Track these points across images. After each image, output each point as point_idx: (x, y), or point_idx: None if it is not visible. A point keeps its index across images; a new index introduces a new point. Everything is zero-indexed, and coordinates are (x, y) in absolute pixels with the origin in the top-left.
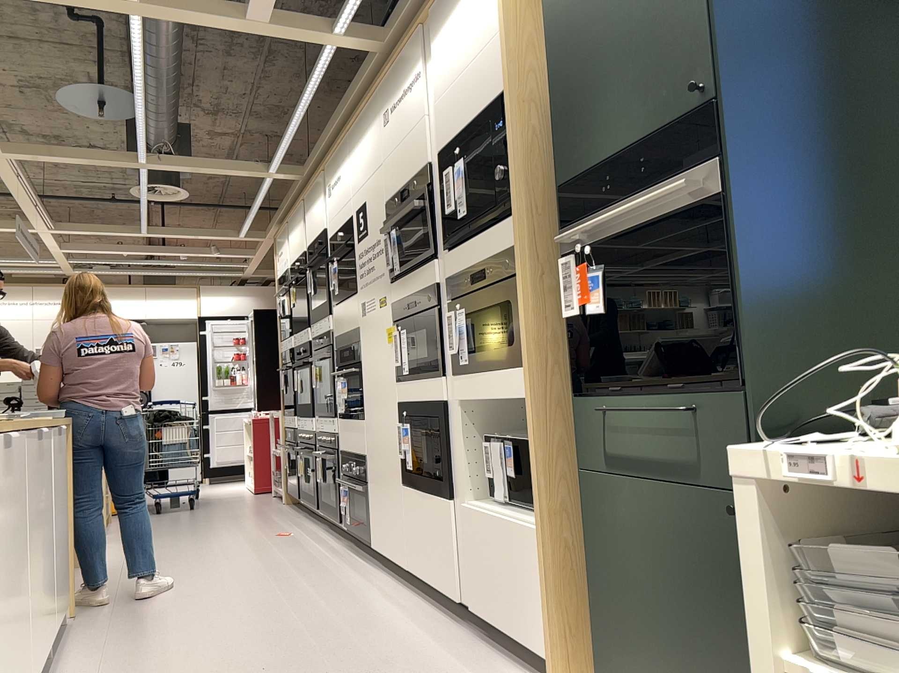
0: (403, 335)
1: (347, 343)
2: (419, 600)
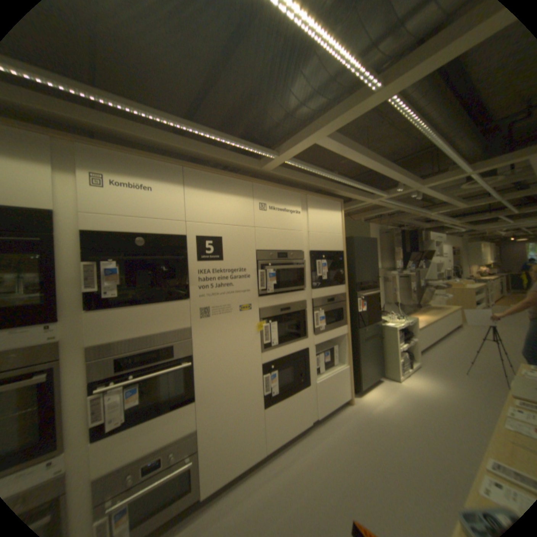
0: (273, 325)
1: (148, 346)
2: (281, 458)
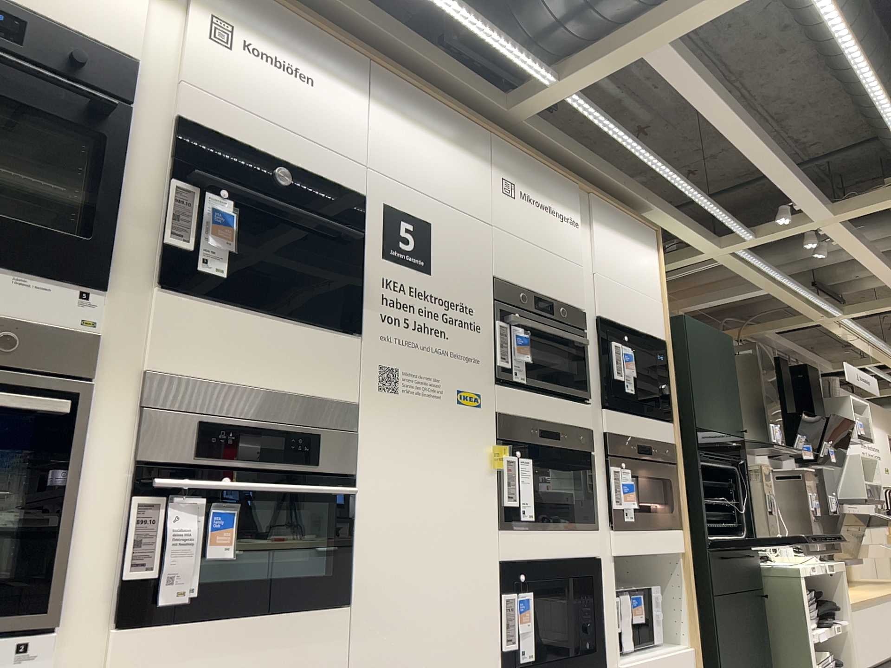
0: (527, 466)
1: (269, 419)
2: None
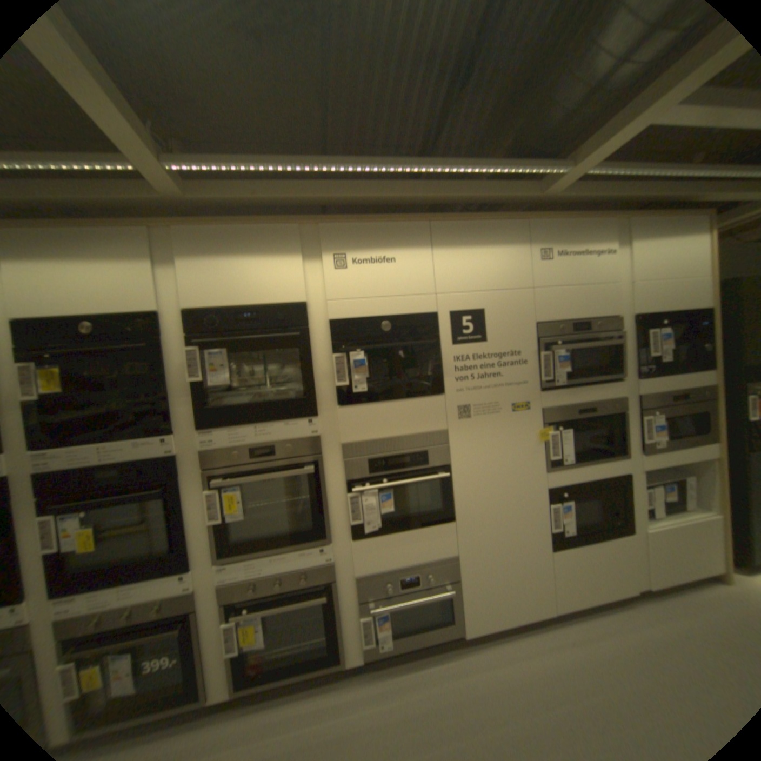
0: (567, 434)
1: (400, 449)
2: (581, 627)
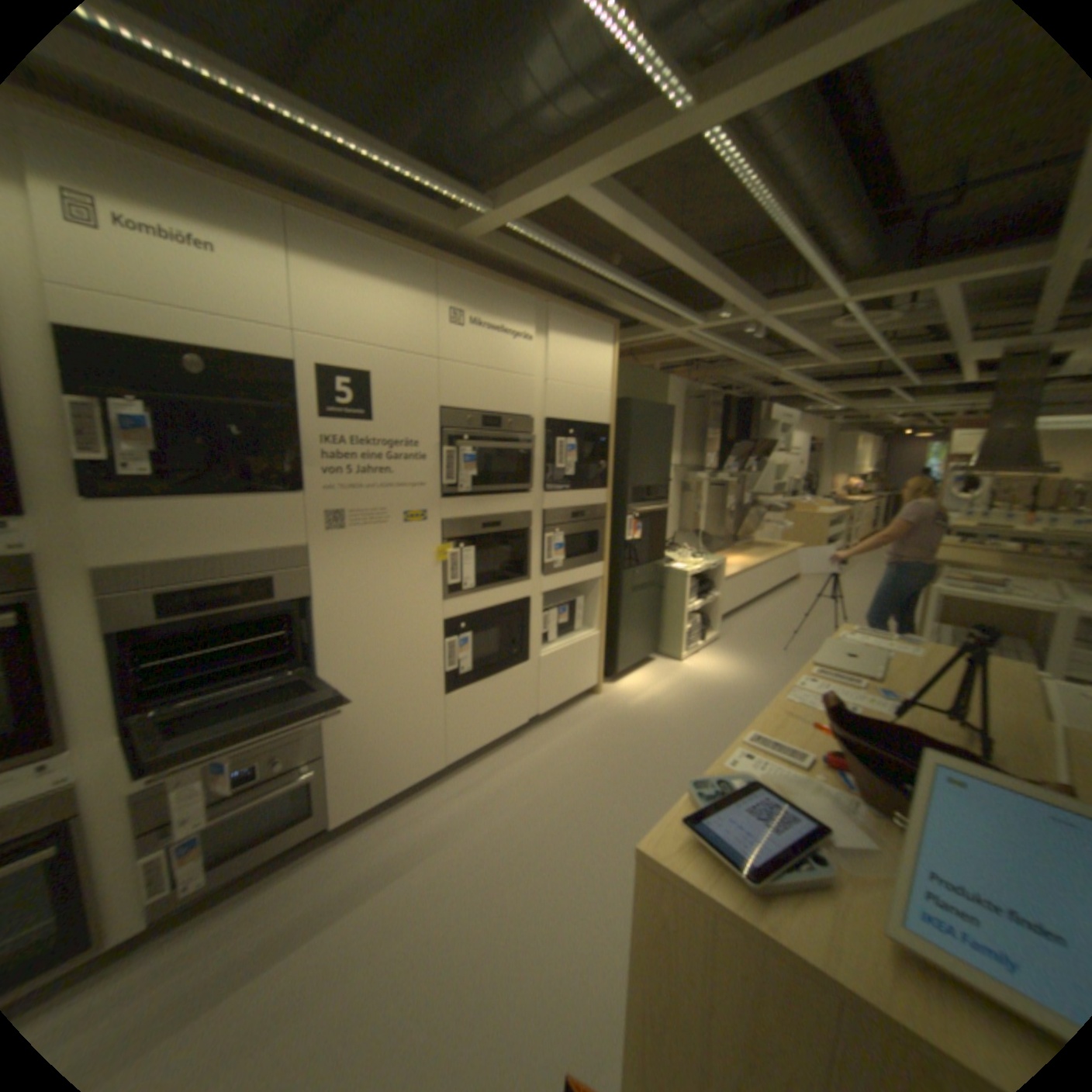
0: (466, 553)
1: (220, 577)
2: (469, 771)
